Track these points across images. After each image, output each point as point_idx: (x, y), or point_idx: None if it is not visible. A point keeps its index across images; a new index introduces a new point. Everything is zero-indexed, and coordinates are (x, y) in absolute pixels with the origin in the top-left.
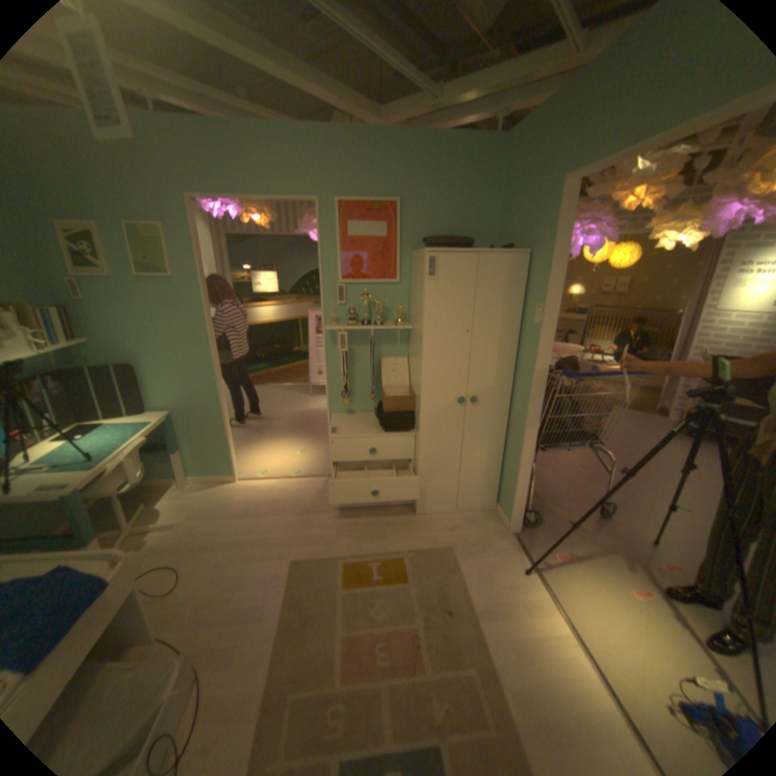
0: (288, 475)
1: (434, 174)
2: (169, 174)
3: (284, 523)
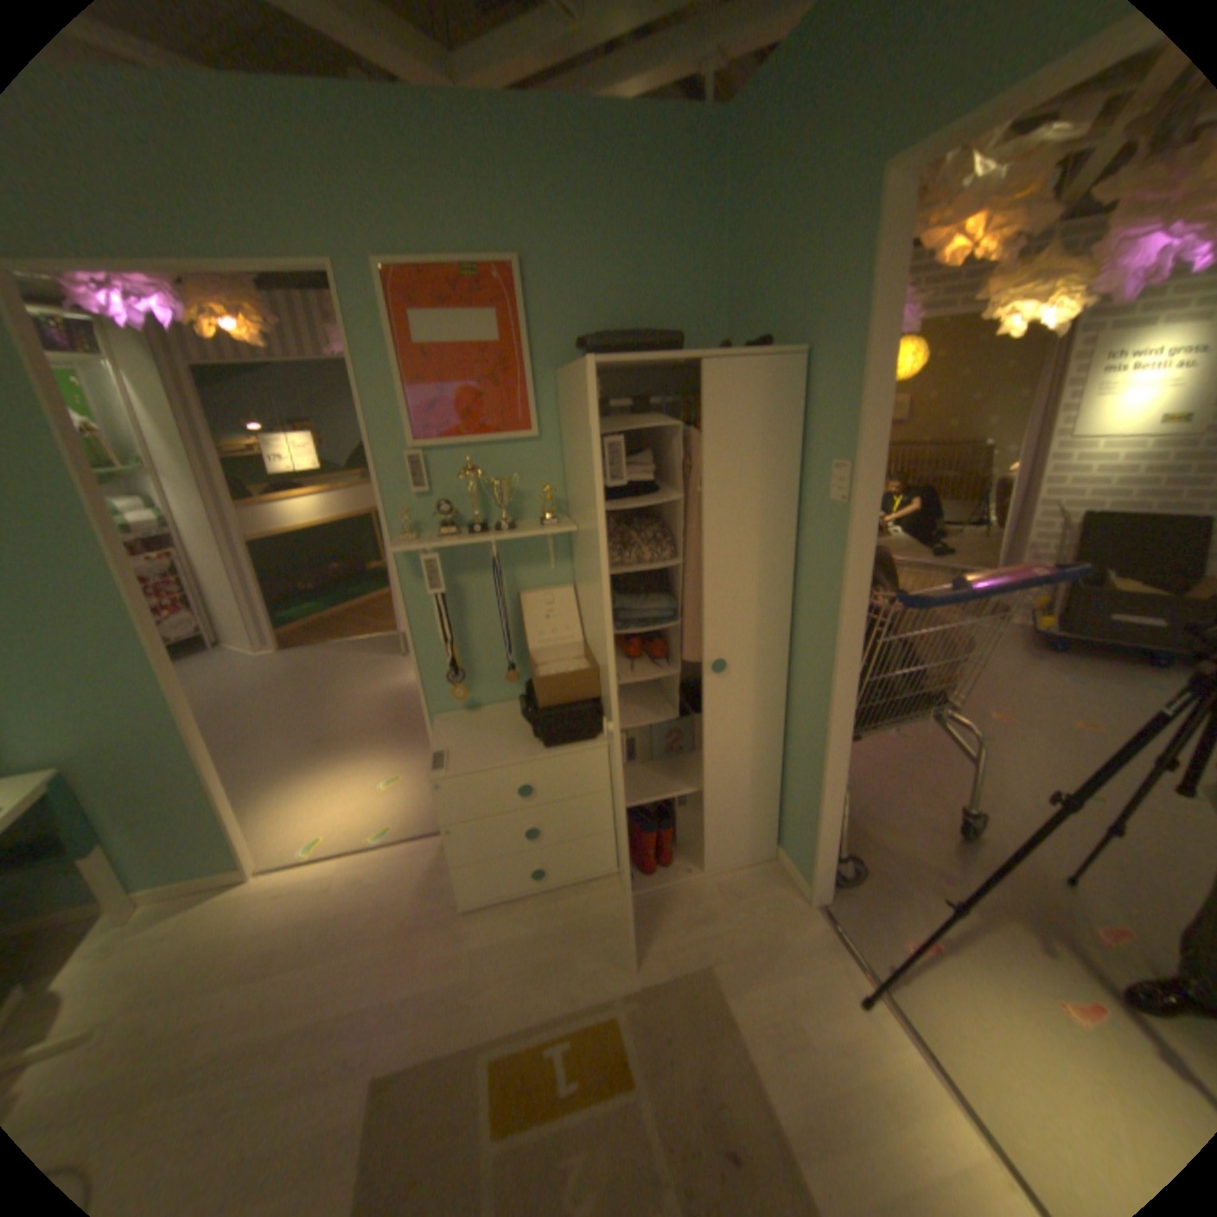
0: (363, 844)
1: (586, 198)
2: None
3: (354, 972)
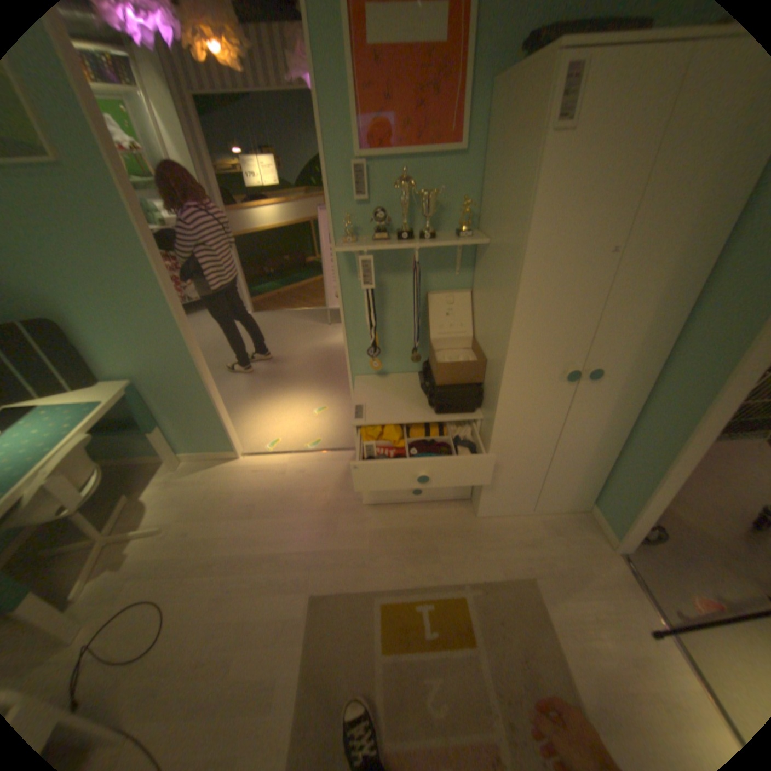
0: (305, 447)
1: None
2: None
3: (300, 527)
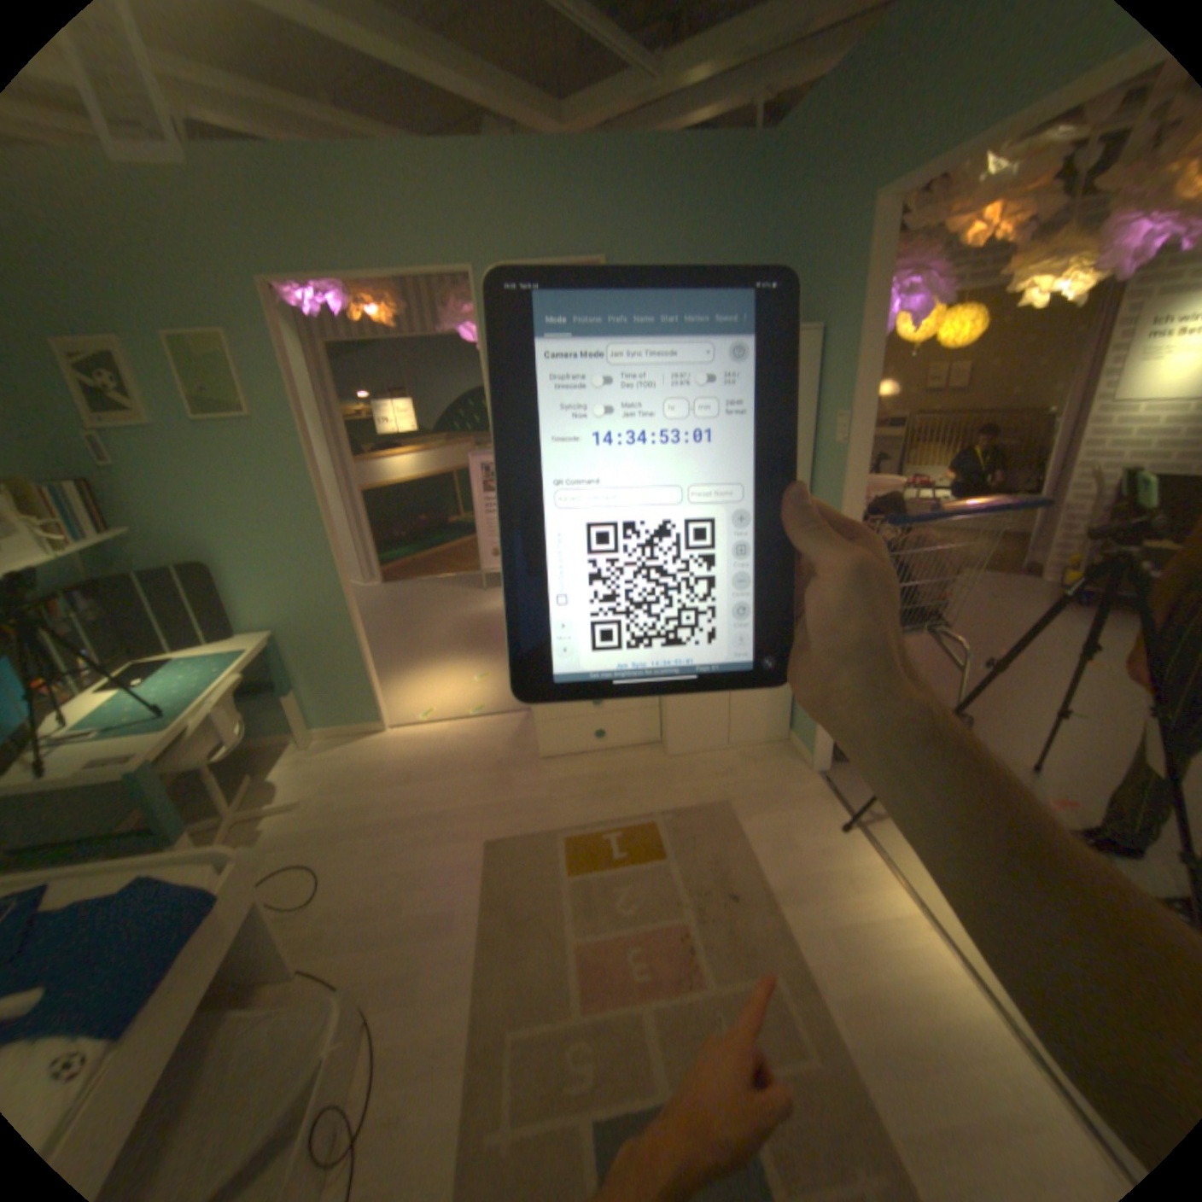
0: (465, 714)
1: (658, 210)
2: (226, 245)
3: (467, 786)
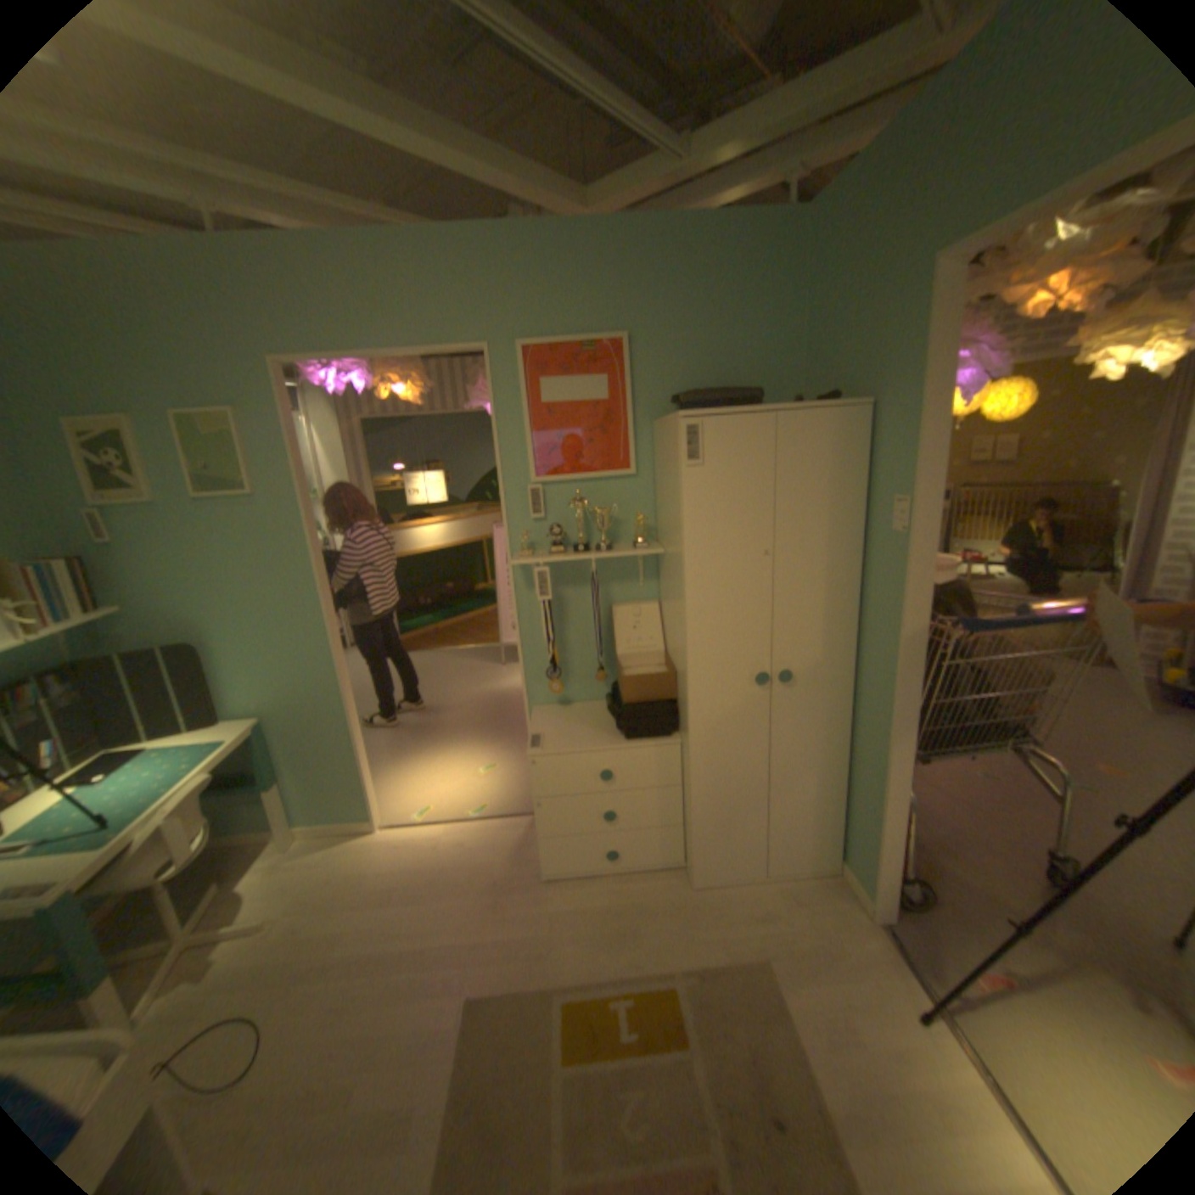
0: (465, 815)
1: (685, 284)
2: (241, 326)
3: (455, 915)
